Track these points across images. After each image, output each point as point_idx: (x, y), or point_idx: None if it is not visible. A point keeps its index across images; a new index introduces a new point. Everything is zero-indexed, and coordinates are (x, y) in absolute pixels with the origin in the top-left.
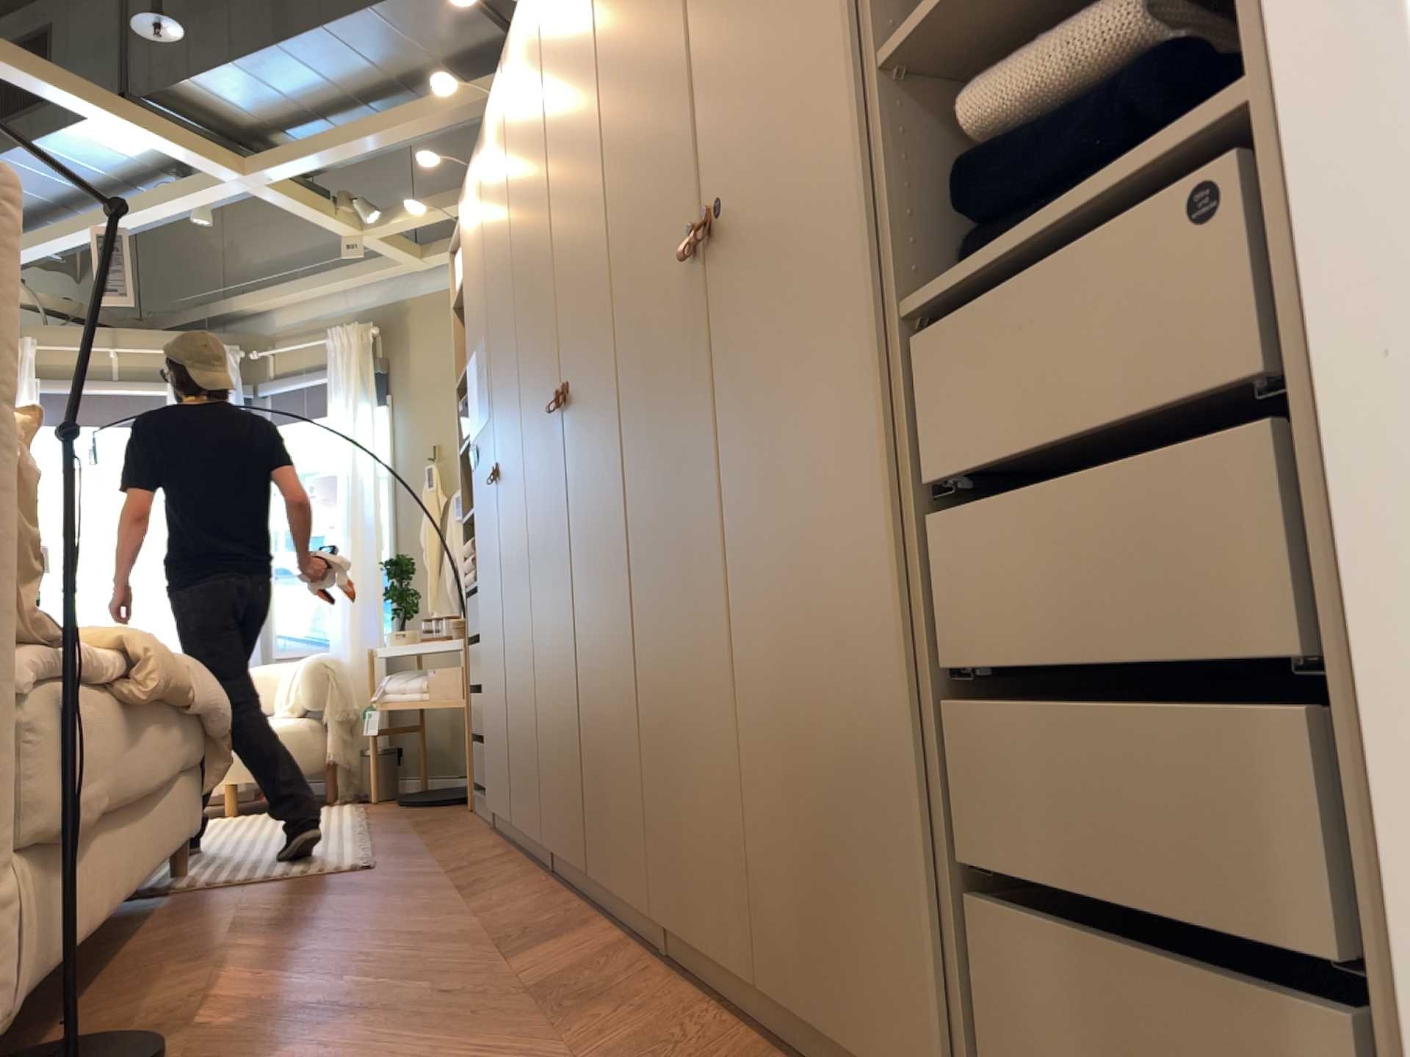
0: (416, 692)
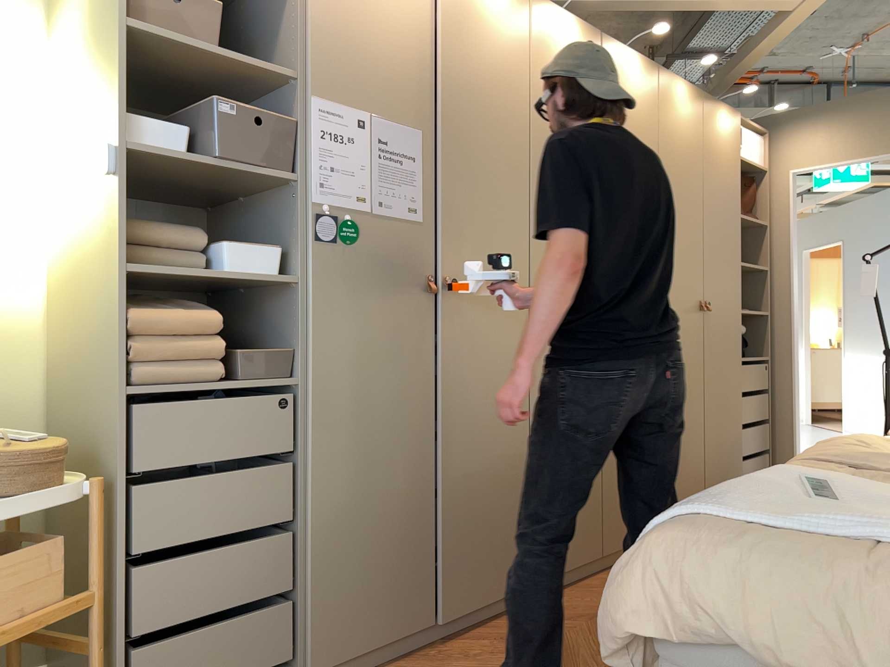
0: None
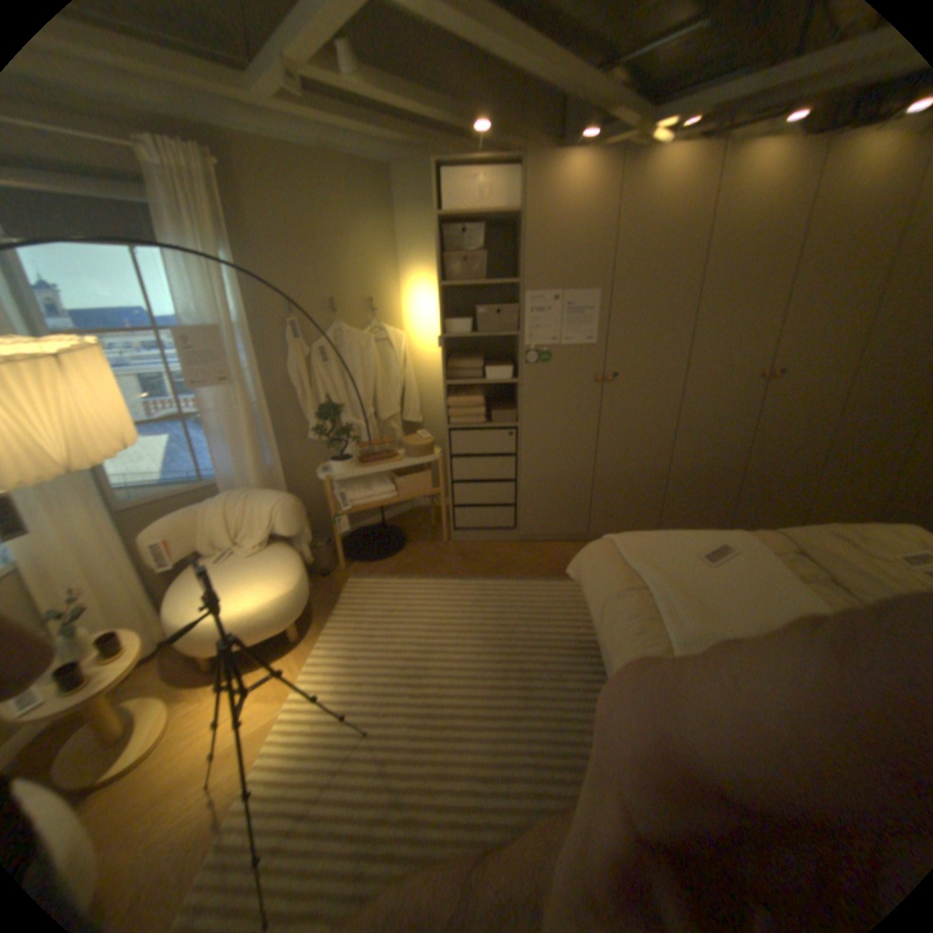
0: (382, 498)
